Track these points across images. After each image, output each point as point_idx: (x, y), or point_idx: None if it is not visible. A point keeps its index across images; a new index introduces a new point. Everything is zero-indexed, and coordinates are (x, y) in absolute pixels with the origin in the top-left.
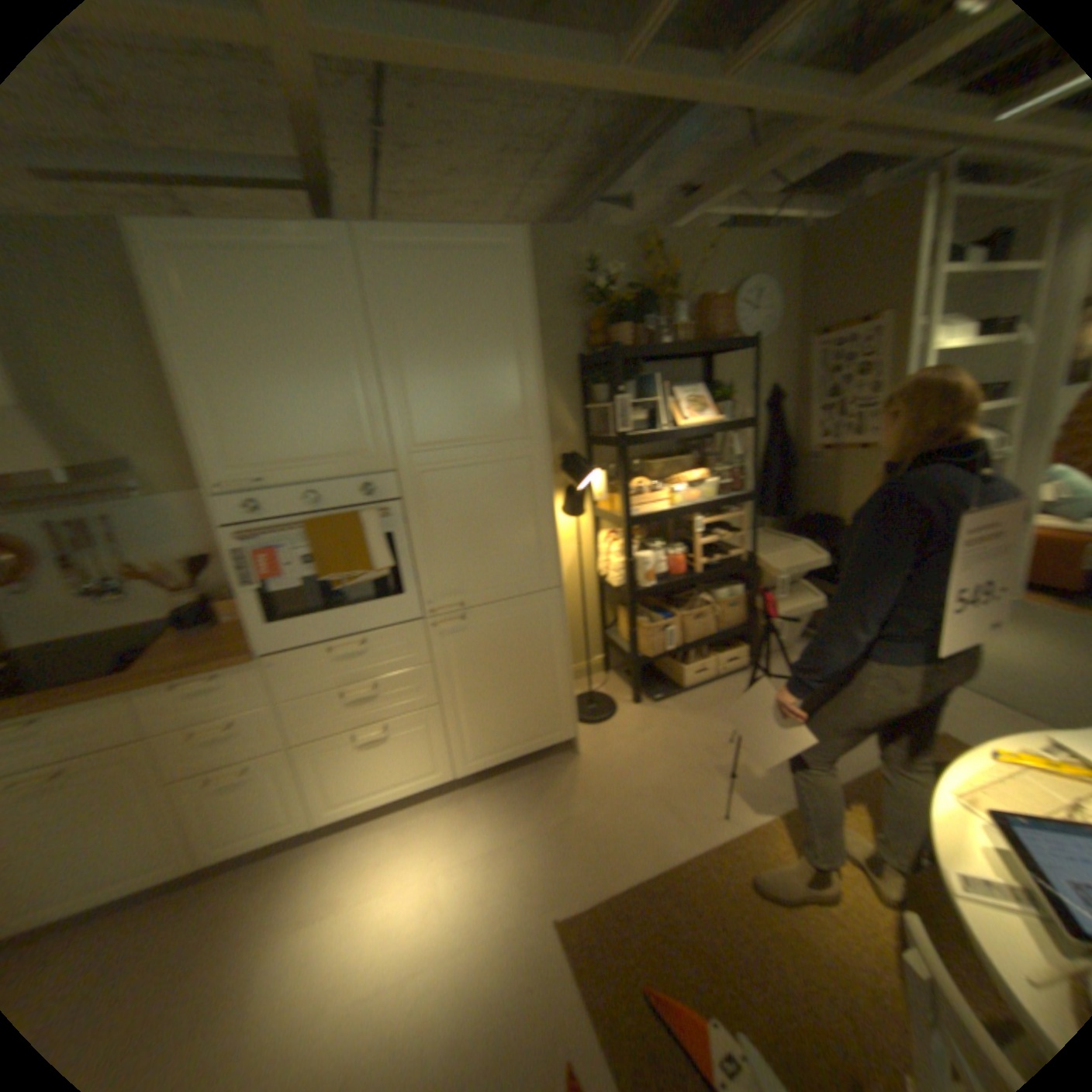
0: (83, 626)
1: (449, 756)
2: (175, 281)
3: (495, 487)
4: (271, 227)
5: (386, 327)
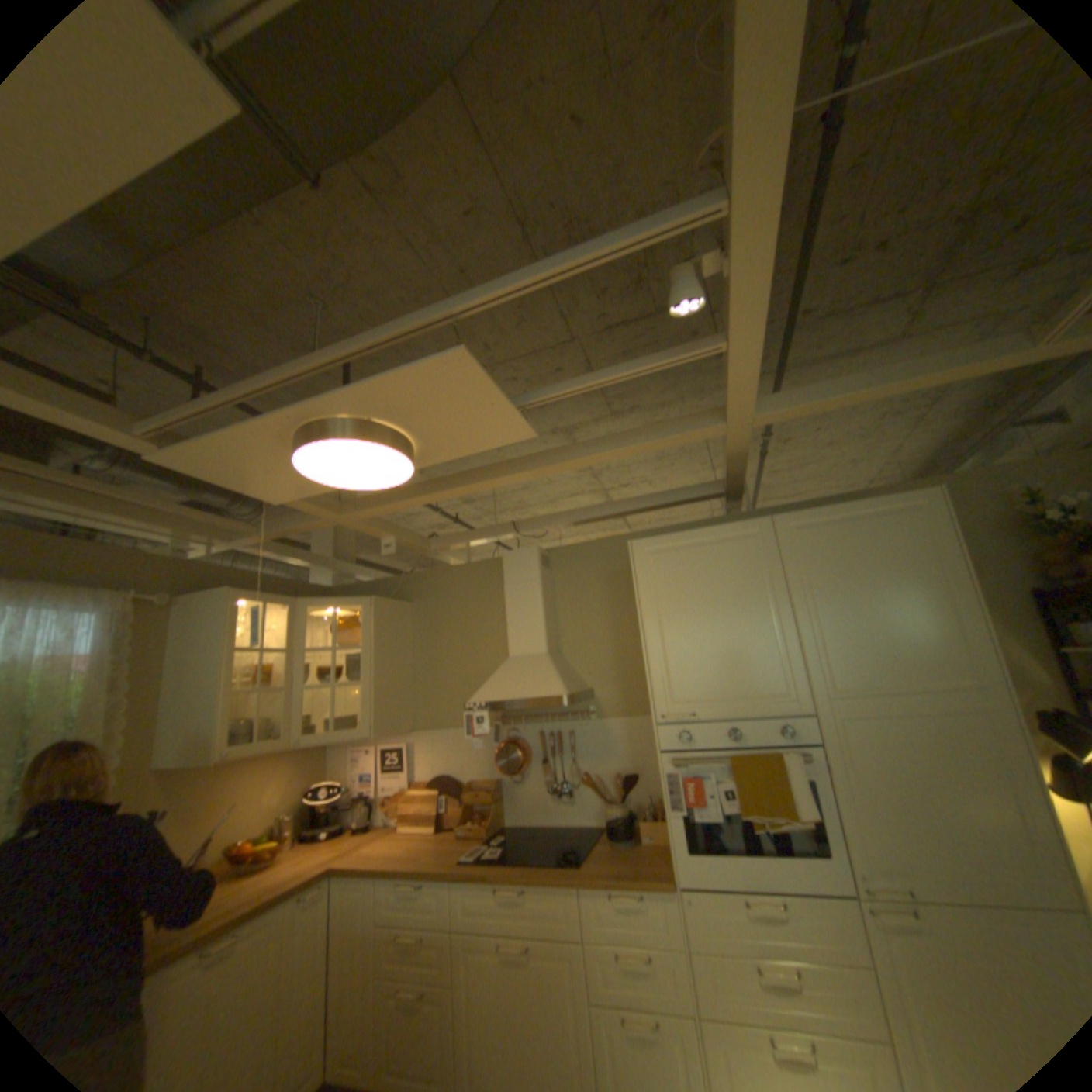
0: (550, 820)
1: None
2: (656, 573)
3: (946, 745)
4: (717, 530)
5: (806, 587)
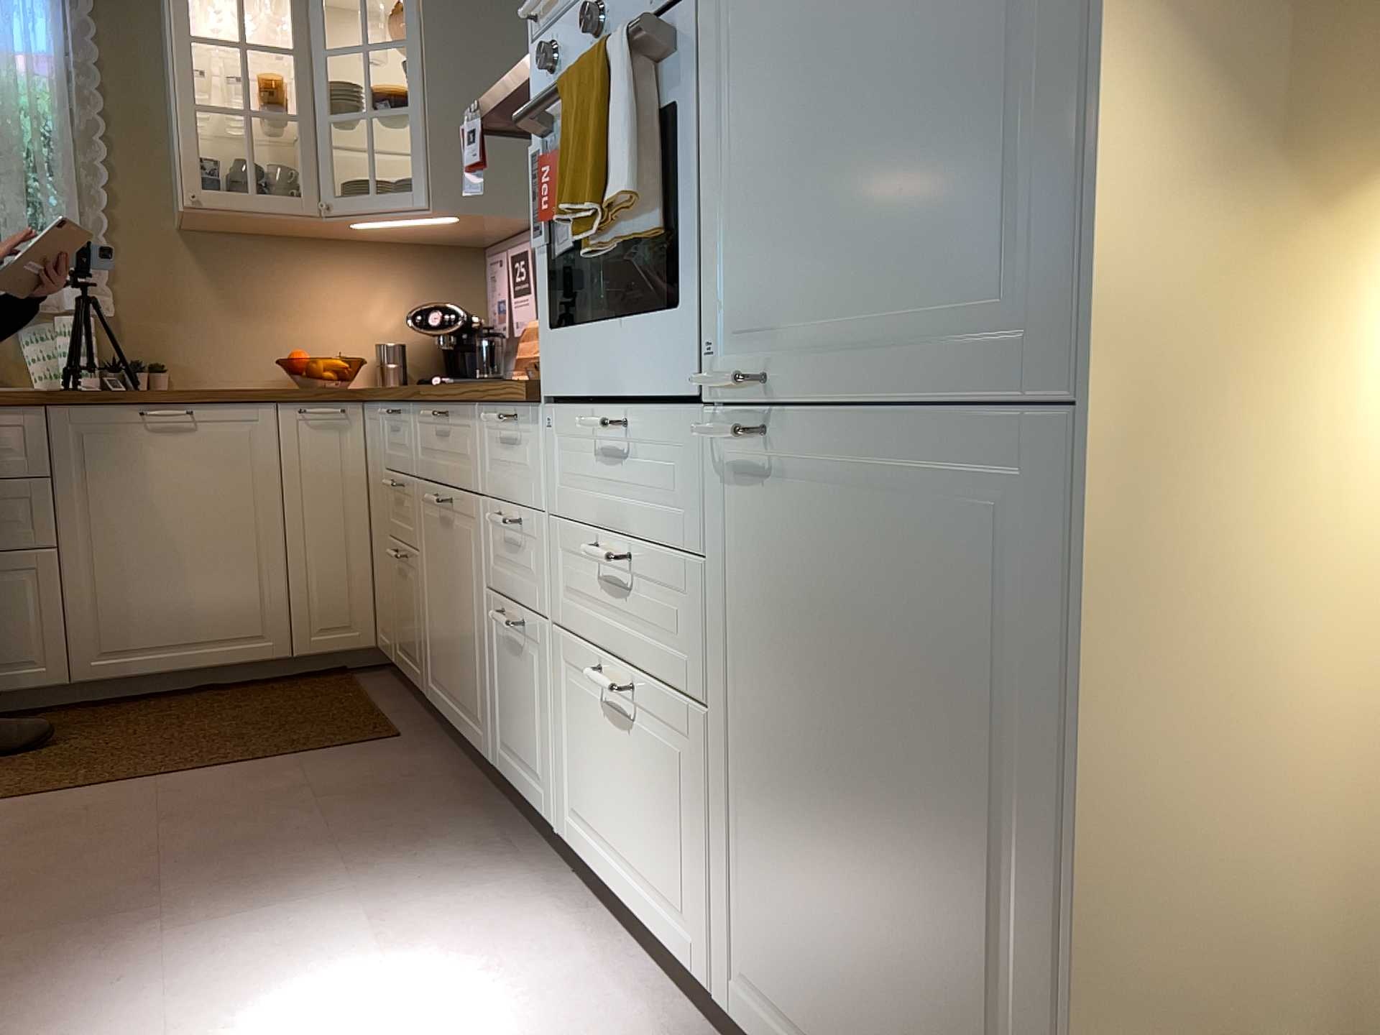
0: None
1: (724, 923)
2: None
3: None
4: None
5: None
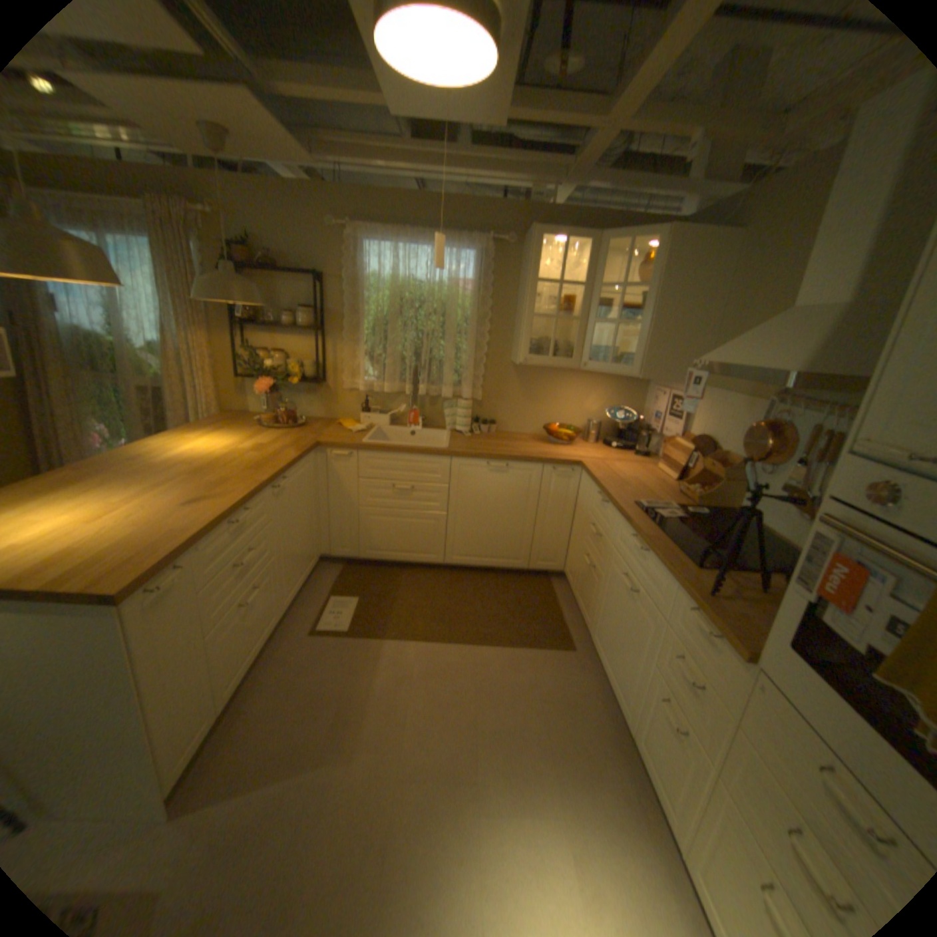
0: (785, 530)
1: None
2: None
3: None
4: None
5: None
